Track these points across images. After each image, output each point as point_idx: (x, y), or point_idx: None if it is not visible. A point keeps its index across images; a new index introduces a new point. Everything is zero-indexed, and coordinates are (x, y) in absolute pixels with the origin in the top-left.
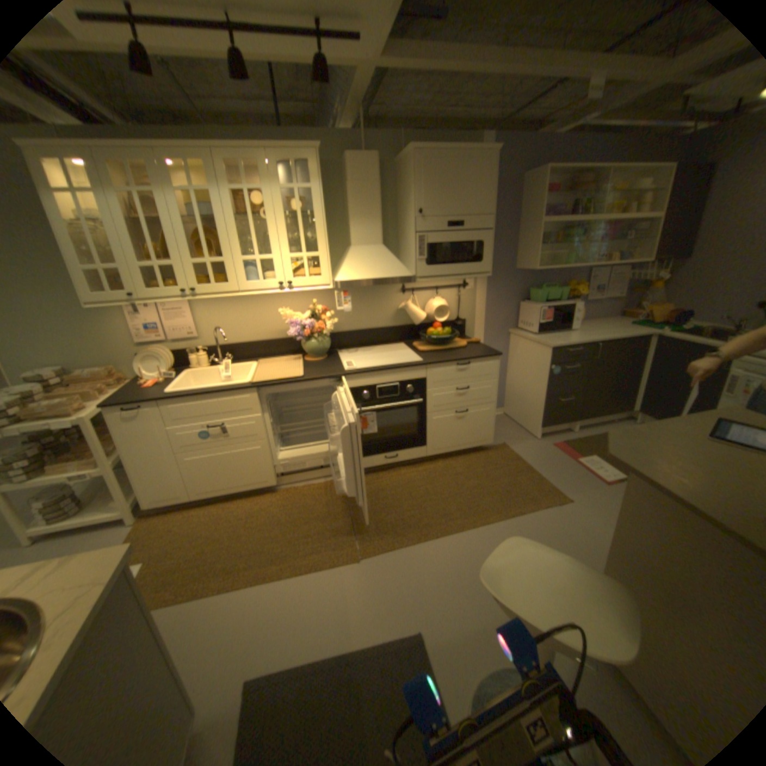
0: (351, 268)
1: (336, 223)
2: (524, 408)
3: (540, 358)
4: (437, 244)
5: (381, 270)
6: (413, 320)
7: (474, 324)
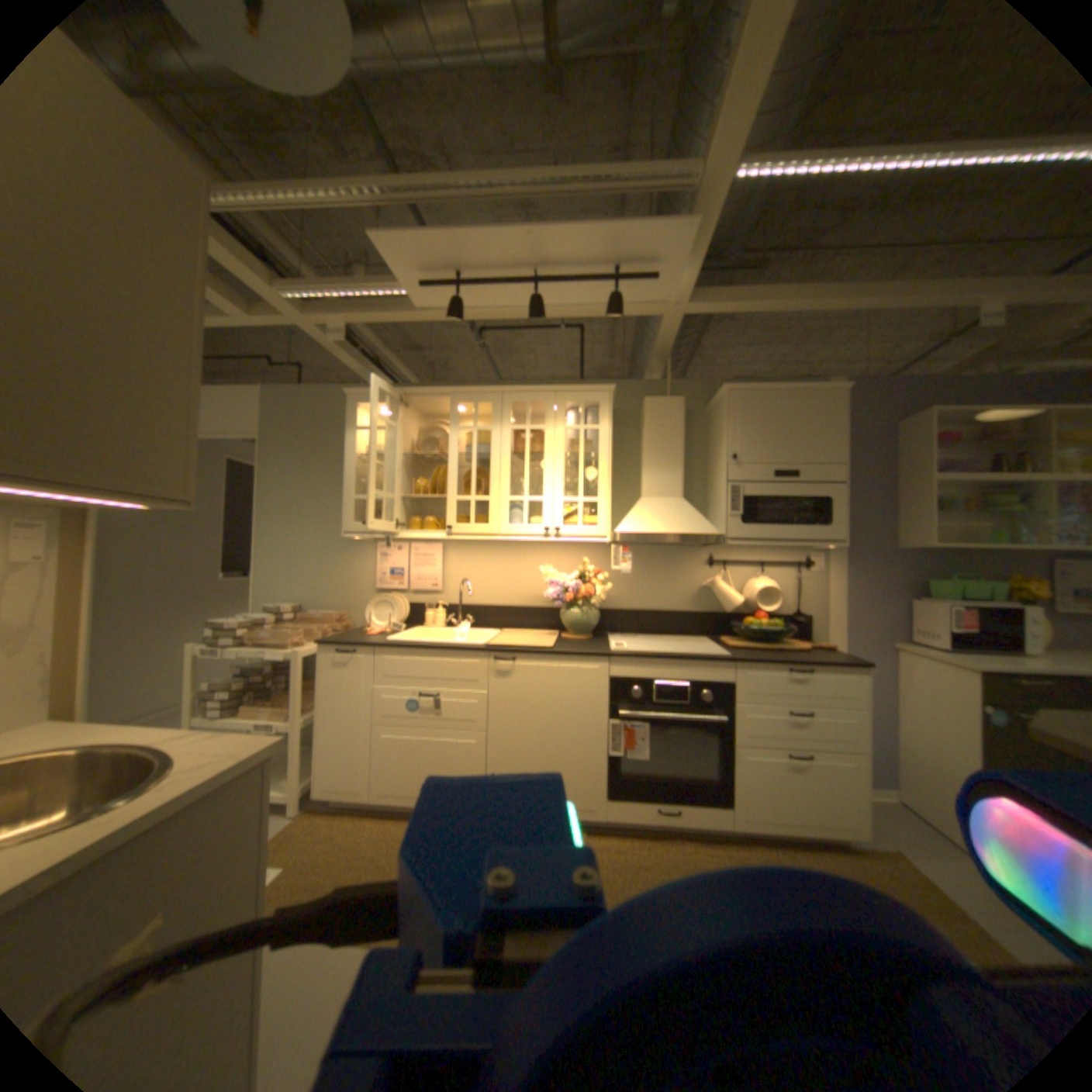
0: (635, 518)
1: (625, 473)
2: (938, 792)
3: (959, 690)
4: (757, 496)
5: (675, 523)
6: (722, 603)
7: (827, 624)
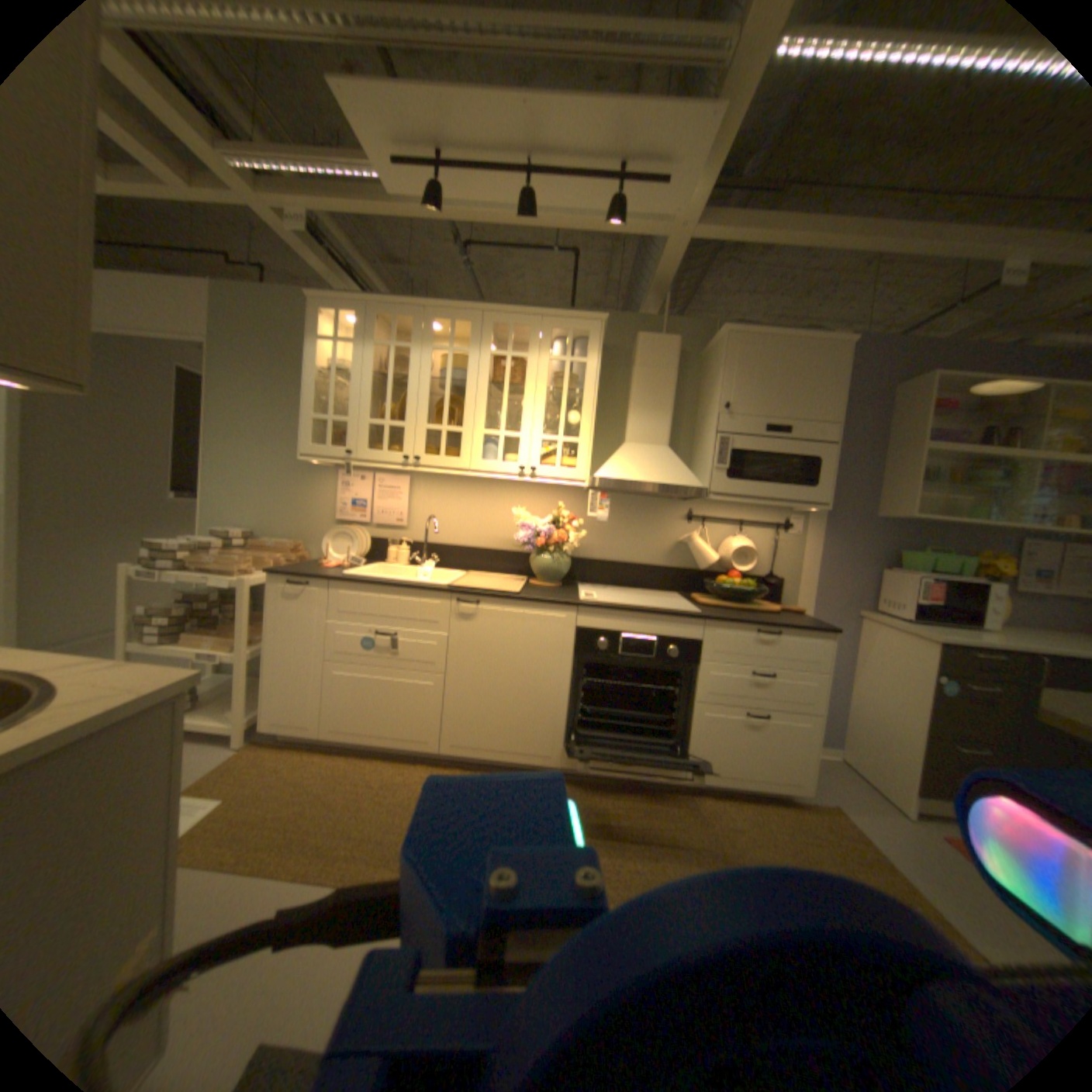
0: (616, 464)
1: (610, 415)
2: (881, 754)
3: (917, 660)
4: (746, 451)
5: (658, 473)
6: (696, 560)
7: (797, 588)
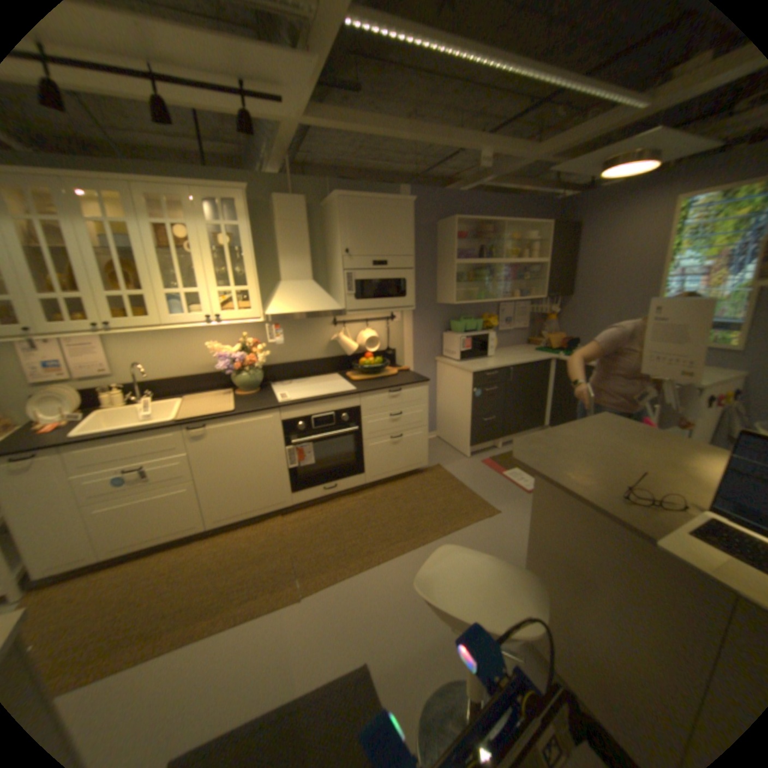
0: (281, 302)
1: (264, 259)
2: (453, 430)
3: (463, 382)
4: (363, 281)
5: (311, 304)
6: (345, 351)
7: (403, 354)
